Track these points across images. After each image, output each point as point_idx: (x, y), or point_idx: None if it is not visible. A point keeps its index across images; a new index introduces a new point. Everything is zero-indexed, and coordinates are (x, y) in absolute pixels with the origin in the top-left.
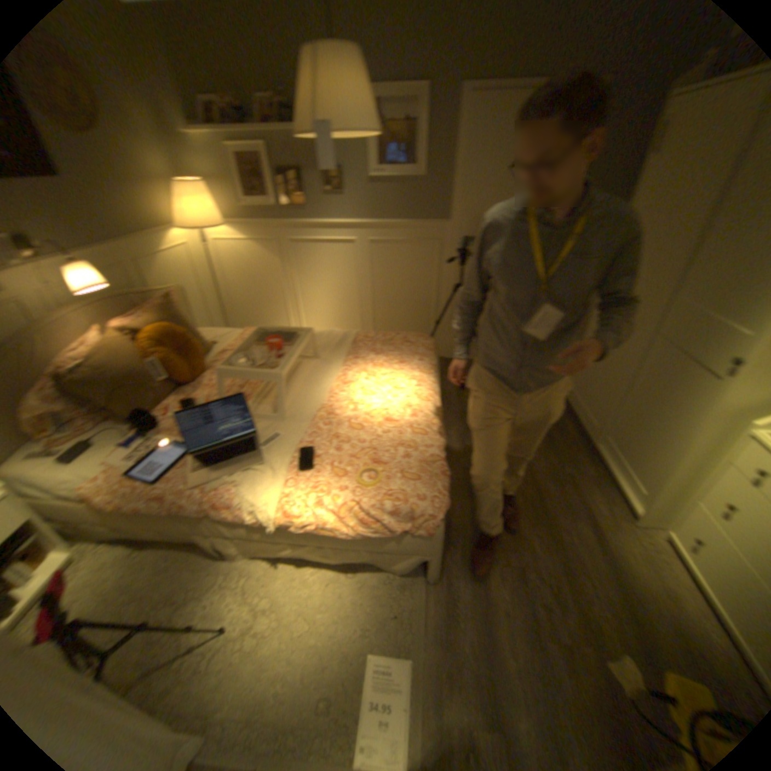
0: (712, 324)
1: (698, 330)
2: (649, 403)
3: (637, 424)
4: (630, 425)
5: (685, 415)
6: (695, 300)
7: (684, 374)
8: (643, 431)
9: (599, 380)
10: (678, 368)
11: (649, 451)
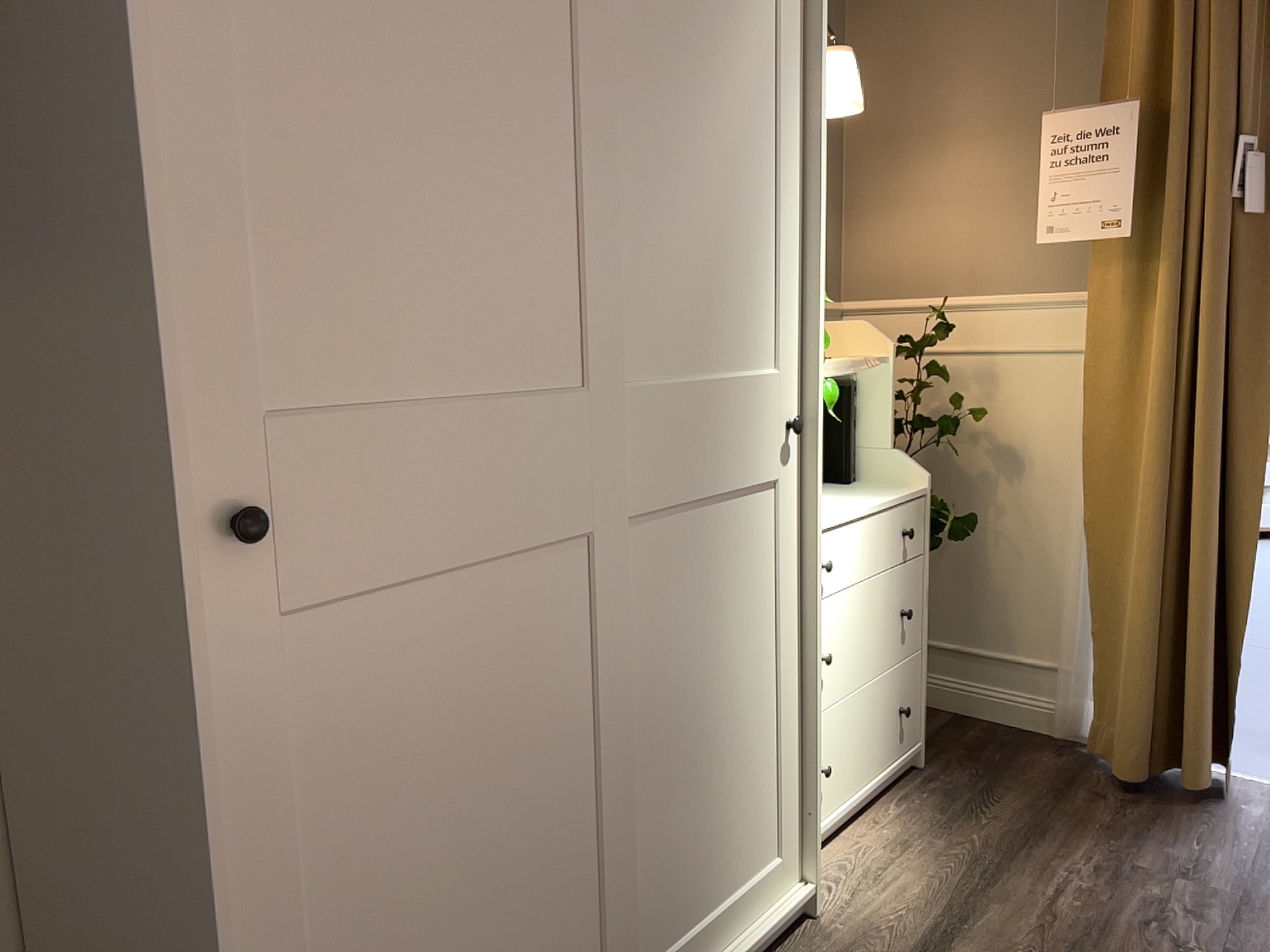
0: (721, 401)
1: (702, 434)
2: (680, 717)
3: (681, 806)
4: (664, 847)
5: (756, 624)
6: (659, 373)
7: (718, 552)
8: (701, 793)
9: (483, 949)
10: (699, 558)
11: (736, 798)
